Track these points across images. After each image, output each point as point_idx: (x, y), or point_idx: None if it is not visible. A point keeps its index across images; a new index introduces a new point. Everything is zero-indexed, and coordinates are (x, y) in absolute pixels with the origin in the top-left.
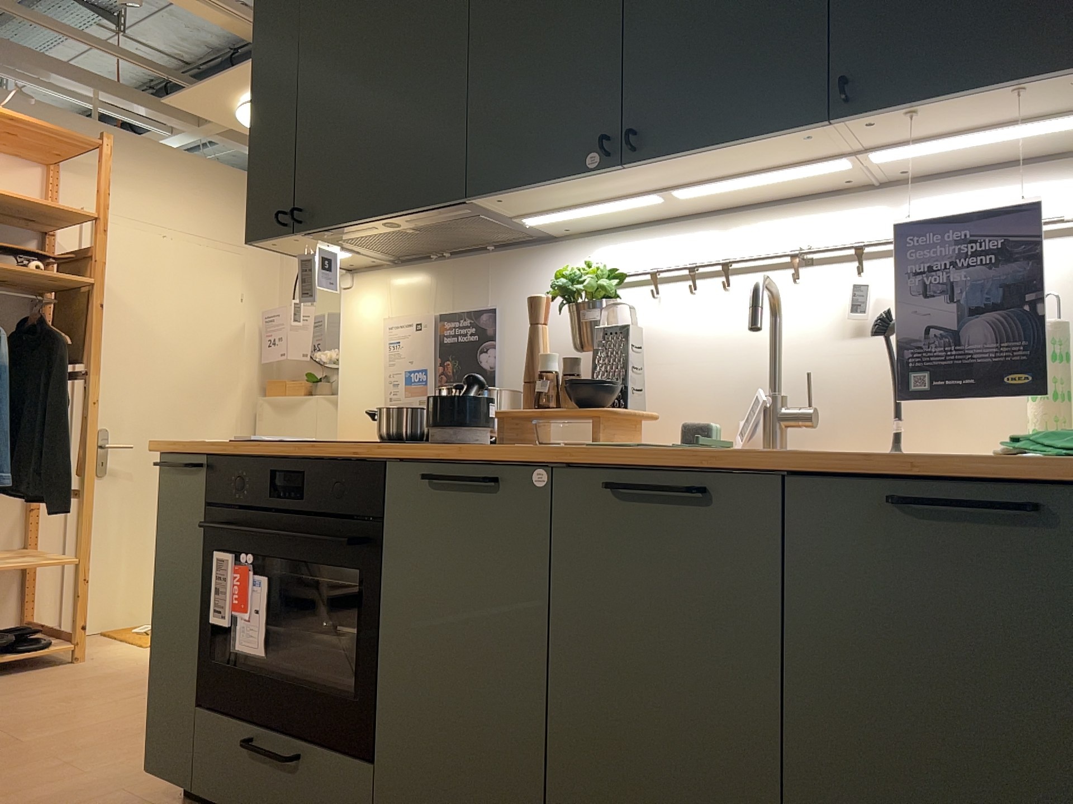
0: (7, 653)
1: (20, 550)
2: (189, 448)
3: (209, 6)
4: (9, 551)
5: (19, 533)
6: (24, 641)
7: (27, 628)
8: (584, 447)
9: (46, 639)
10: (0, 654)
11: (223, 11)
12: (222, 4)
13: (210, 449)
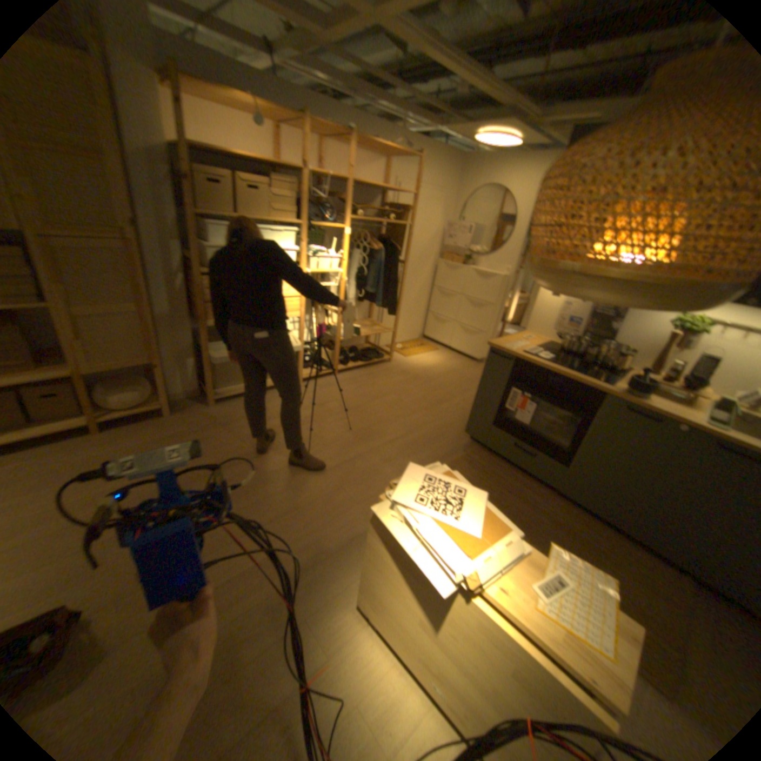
0: (372, 359)
1: (367, 320)
2: (507, 352)
3: (497, 91)
4: (365, 321)
5: (365, 313)
6: (374, 354)
7: (374, 350)
8: (703, 421)
9: (380, 354)
10: (370, 359)
11: (501, 93)
12: (503, 90)
13: (515, 354)
